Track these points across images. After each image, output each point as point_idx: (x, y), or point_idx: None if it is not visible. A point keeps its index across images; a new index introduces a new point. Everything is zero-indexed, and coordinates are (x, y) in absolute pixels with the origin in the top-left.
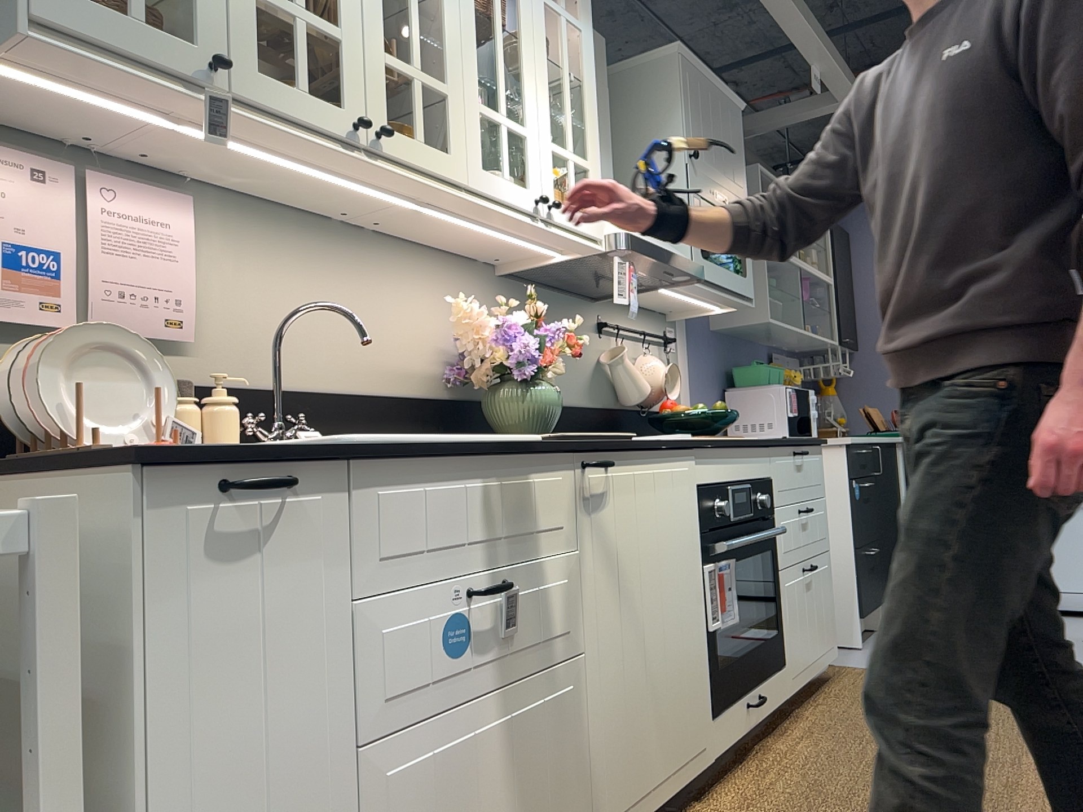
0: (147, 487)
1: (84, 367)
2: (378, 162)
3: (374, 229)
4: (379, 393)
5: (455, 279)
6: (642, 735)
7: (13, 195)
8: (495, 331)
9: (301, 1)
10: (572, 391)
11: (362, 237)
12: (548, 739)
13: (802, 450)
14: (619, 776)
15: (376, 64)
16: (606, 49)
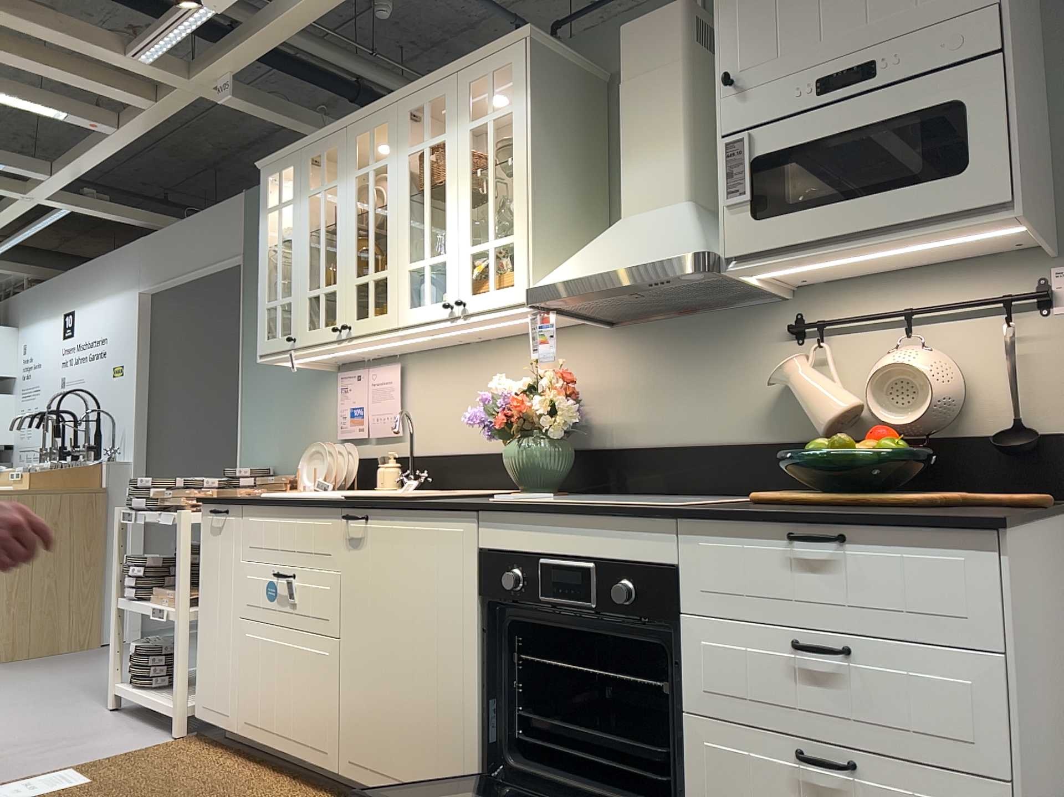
0: (204, 509)
1: (318, 459)
2: (350, 342)
3: (493, 337)
4: (494, 451)
5: (561, 348)
6: (381, 728)
7: (351, 388)
8: (483, 404)
9: (322, 284)
10: (723, 426)
11: (487, 345)
12: (311, 673)
13: (828, 533)
14: (358, 738)
15: (350, 289)
16: (685, 7)
